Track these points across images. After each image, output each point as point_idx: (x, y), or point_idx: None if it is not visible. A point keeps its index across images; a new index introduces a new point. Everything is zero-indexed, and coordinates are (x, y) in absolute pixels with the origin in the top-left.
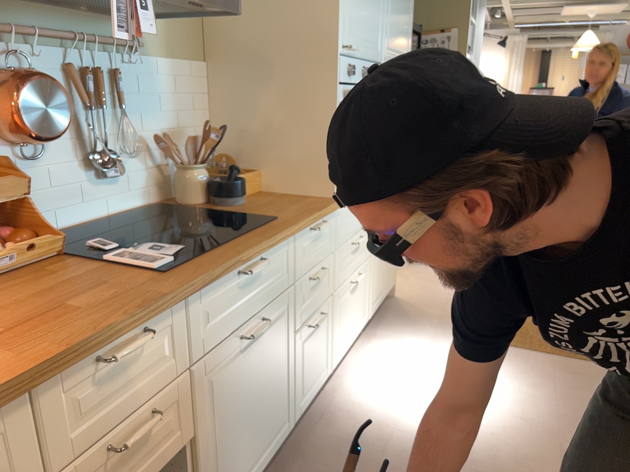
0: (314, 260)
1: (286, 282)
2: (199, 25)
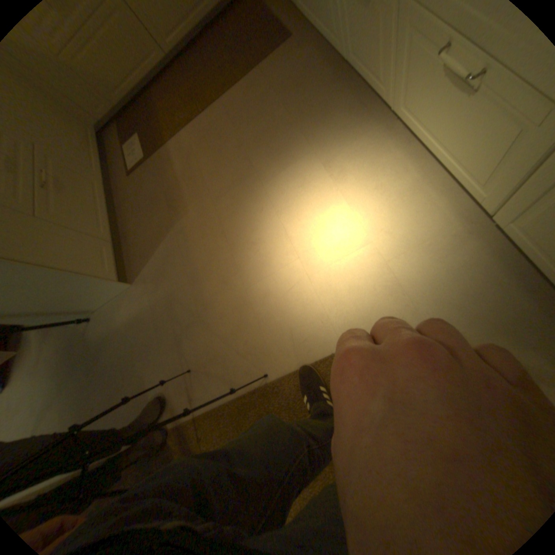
0: None
1: None
2: None
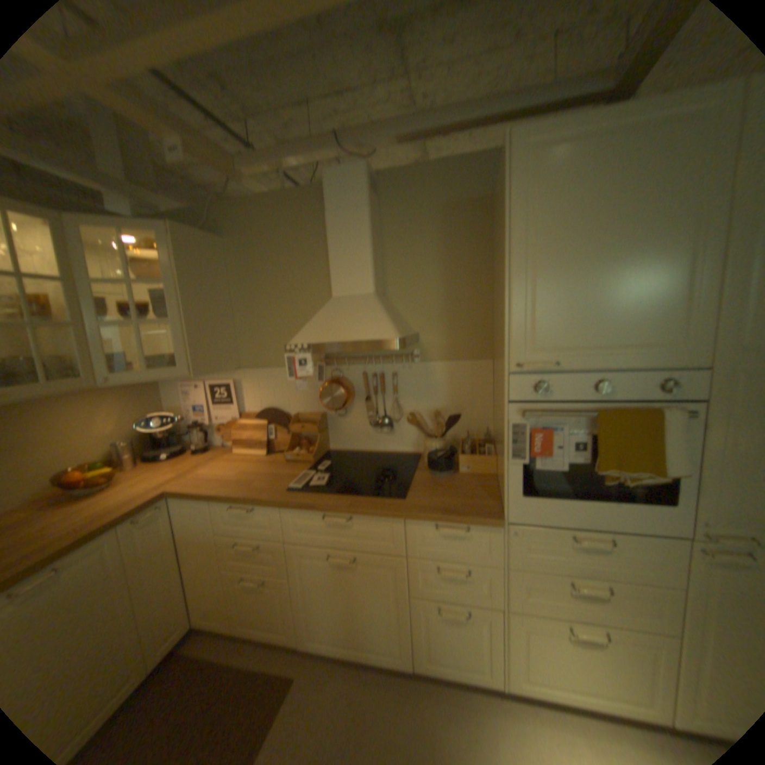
0: (449, 555)
1: (393, 549)
2: (486, 330)
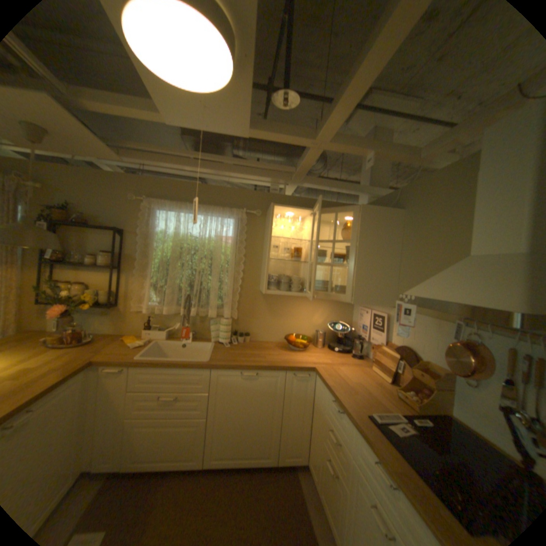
0: None
1: None
2: None
